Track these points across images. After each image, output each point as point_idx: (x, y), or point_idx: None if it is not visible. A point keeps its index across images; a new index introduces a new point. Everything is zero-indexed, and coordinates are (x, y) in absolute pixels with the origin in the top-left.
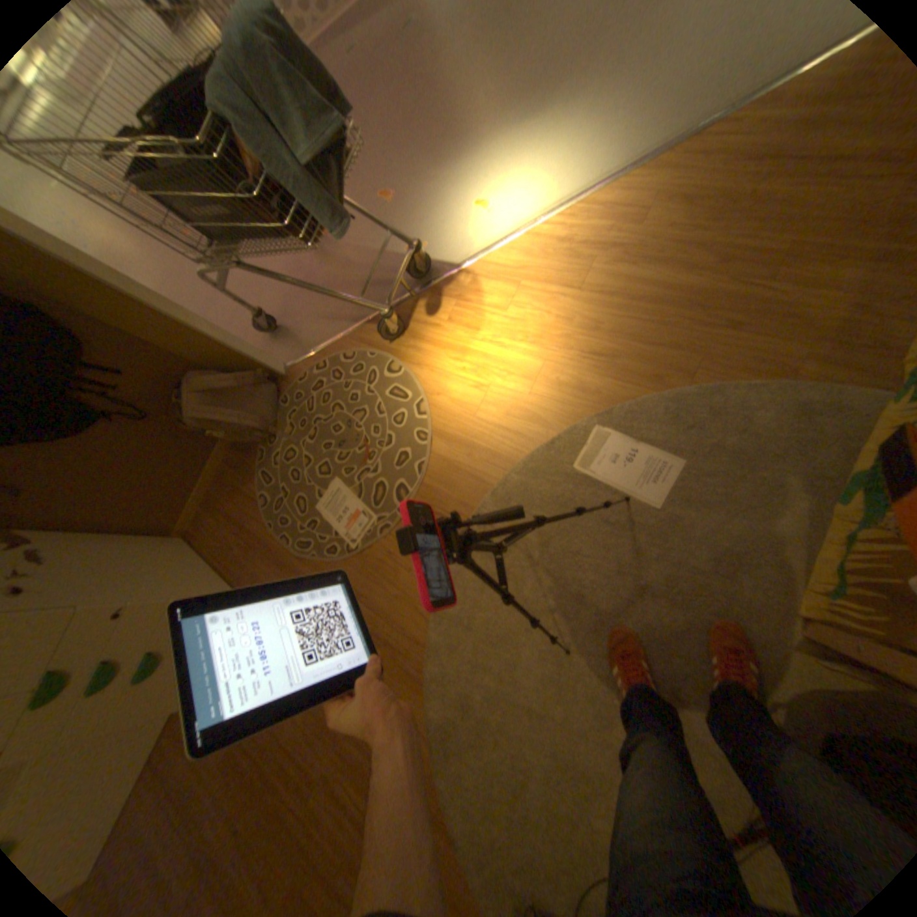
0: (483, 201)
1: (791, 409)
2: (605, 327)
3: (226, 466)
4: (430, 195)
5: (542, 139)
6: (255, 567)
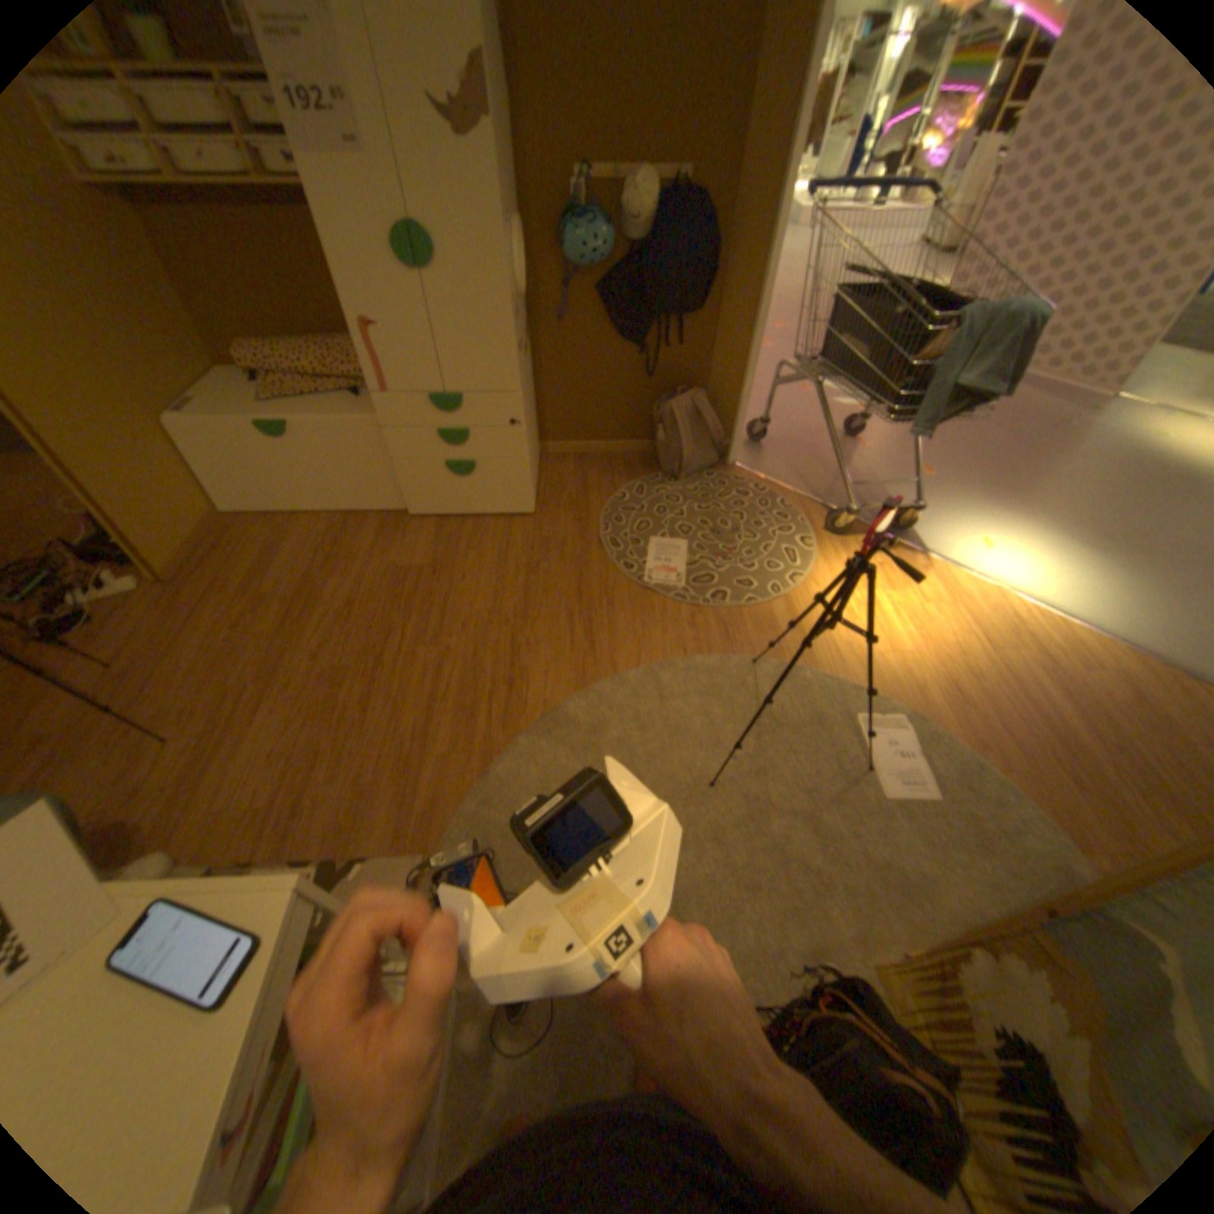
0: (991, 545)
1: (1059, 866)
2: (985, 687)
3: (622, 459)
4: (959, 504)
5: (1079, 565)
6: (566, 518)
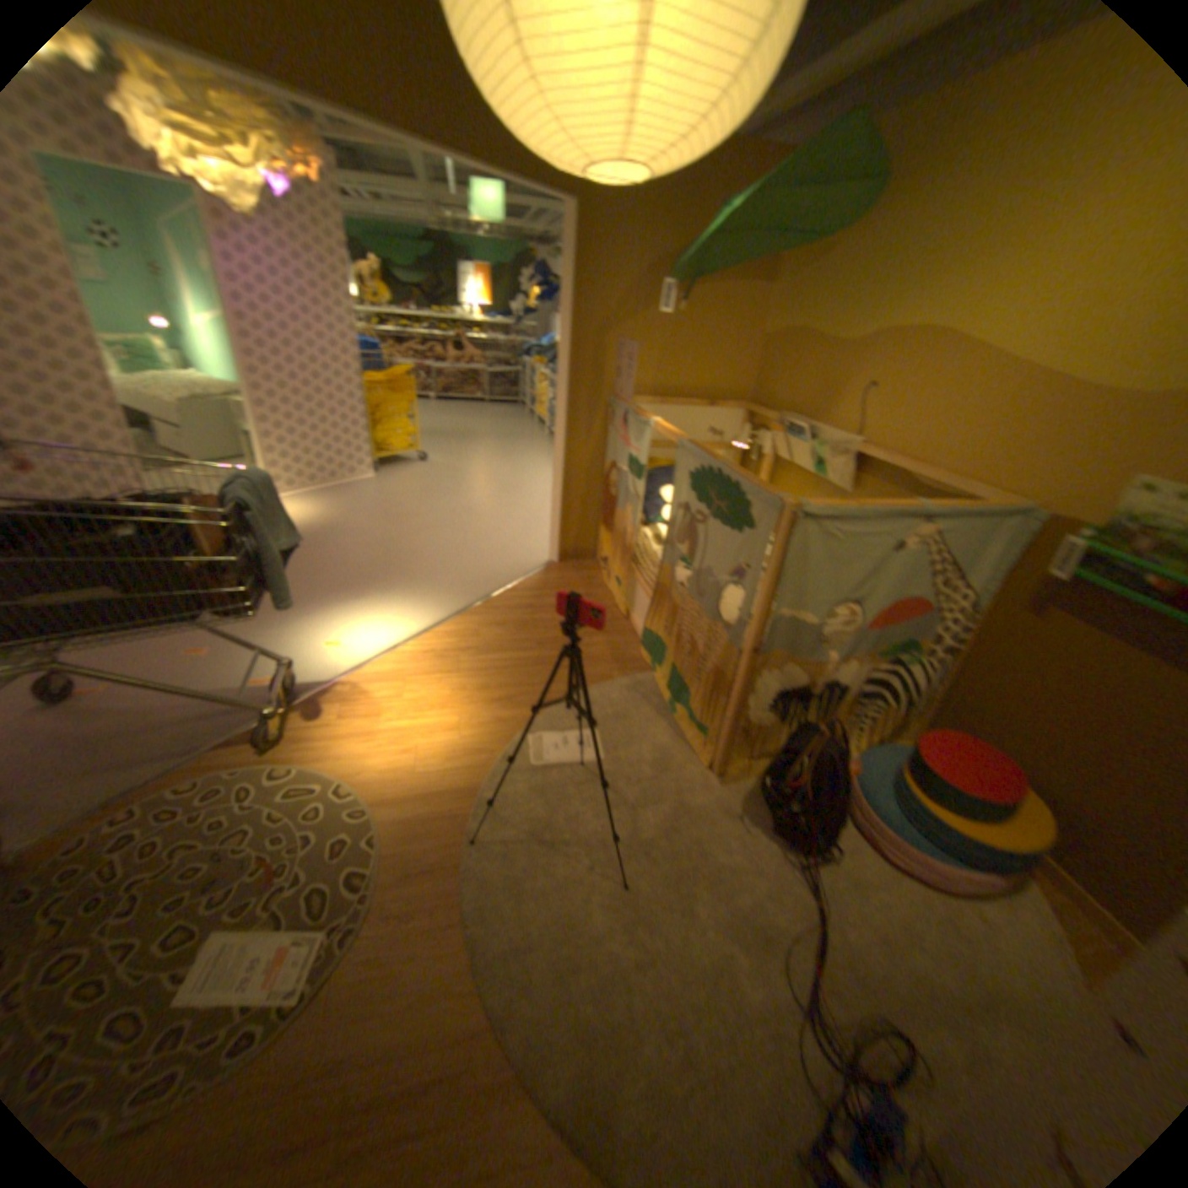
0: (331, 643)
1: (620, 690)
2: (491, 687)
3: None
4: (262, 646)
5: (371, 610)
6: None
